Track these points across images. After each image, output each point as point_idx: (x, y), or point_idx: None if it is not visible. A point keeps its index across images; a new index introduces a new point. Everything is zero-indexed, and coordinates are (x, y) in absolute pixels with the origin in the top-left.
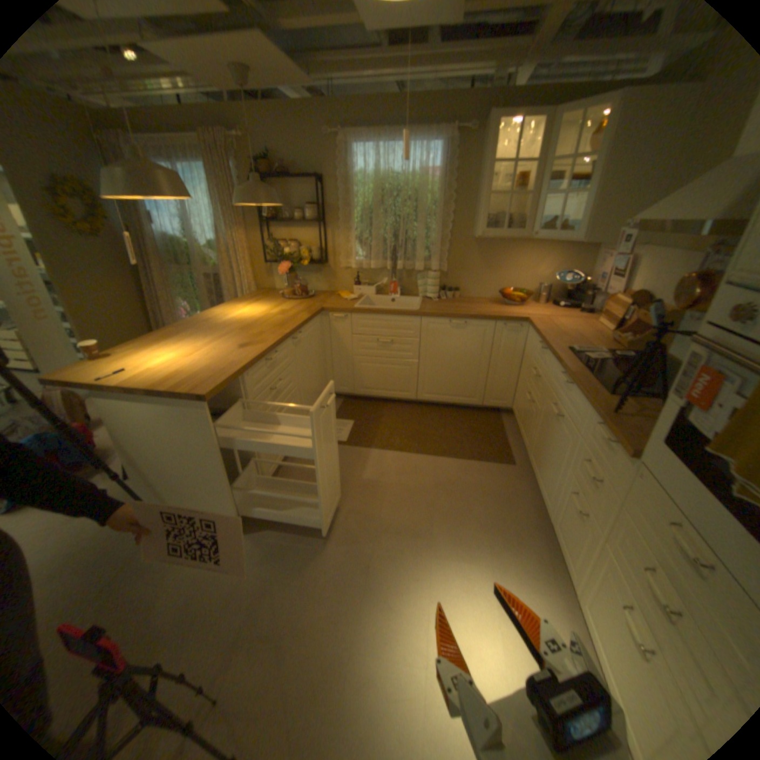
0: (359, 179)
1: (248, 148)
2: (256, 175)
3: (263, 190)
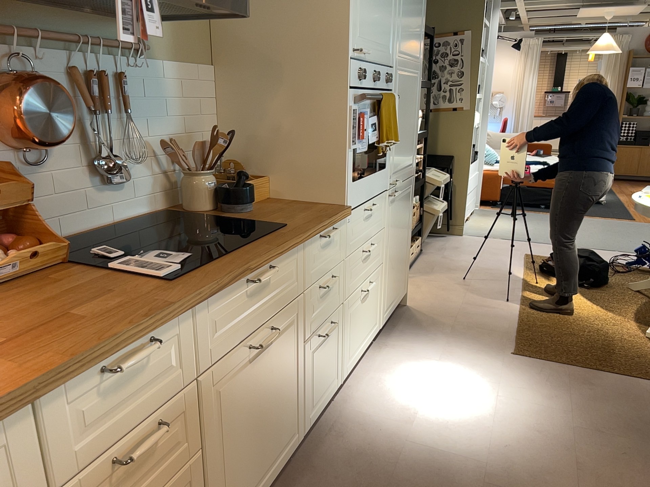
0: None
1: None
2: None
3: None
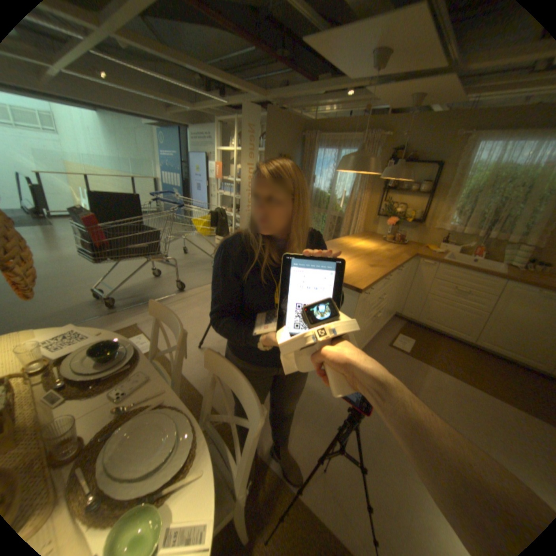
0: (478, 166)
1: (394, 142)
2: (404, 160)
3: (407, 170)
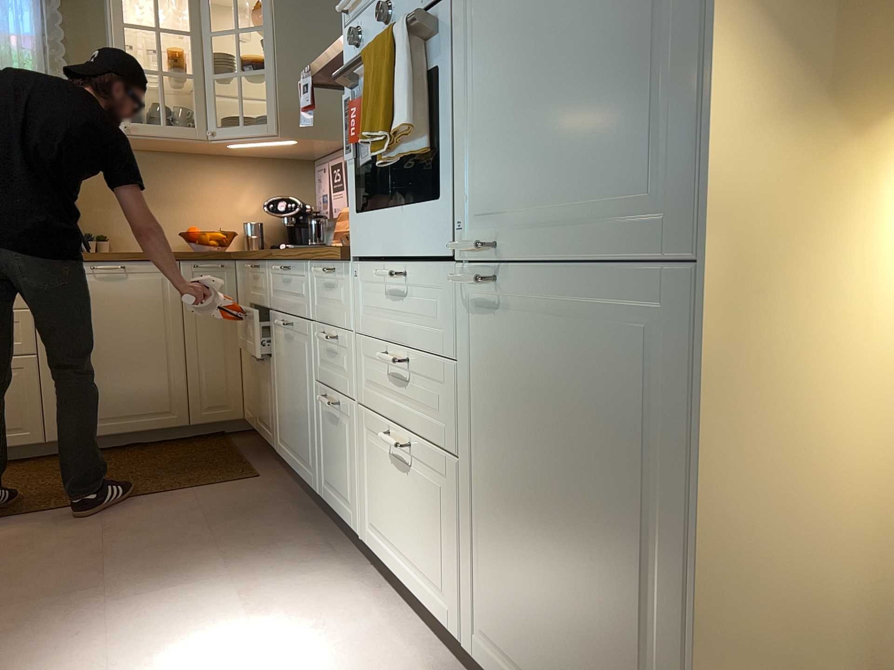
0: None
1: None
2: None
3: None
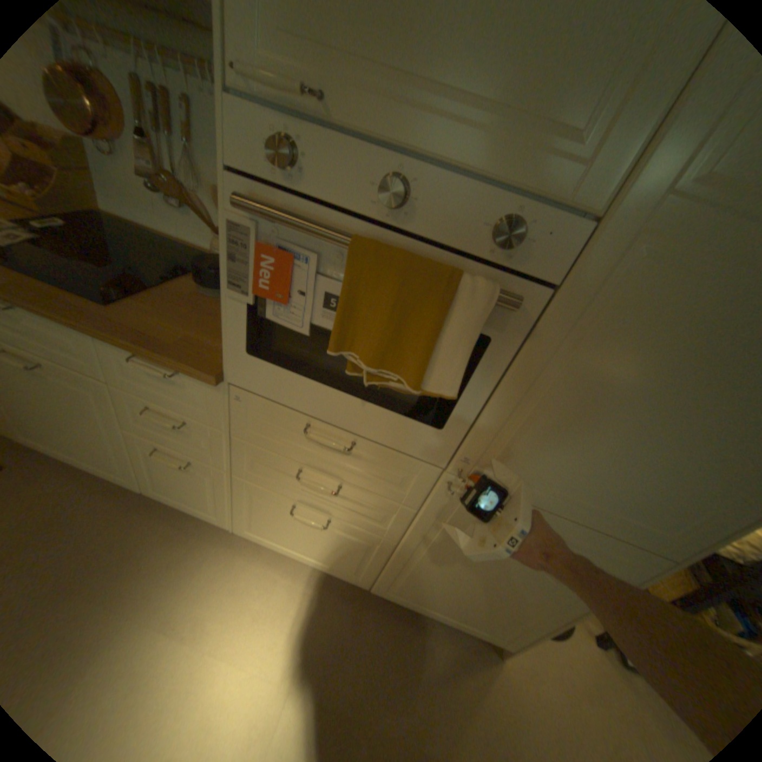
0: None
1: None
2: None
3: None
